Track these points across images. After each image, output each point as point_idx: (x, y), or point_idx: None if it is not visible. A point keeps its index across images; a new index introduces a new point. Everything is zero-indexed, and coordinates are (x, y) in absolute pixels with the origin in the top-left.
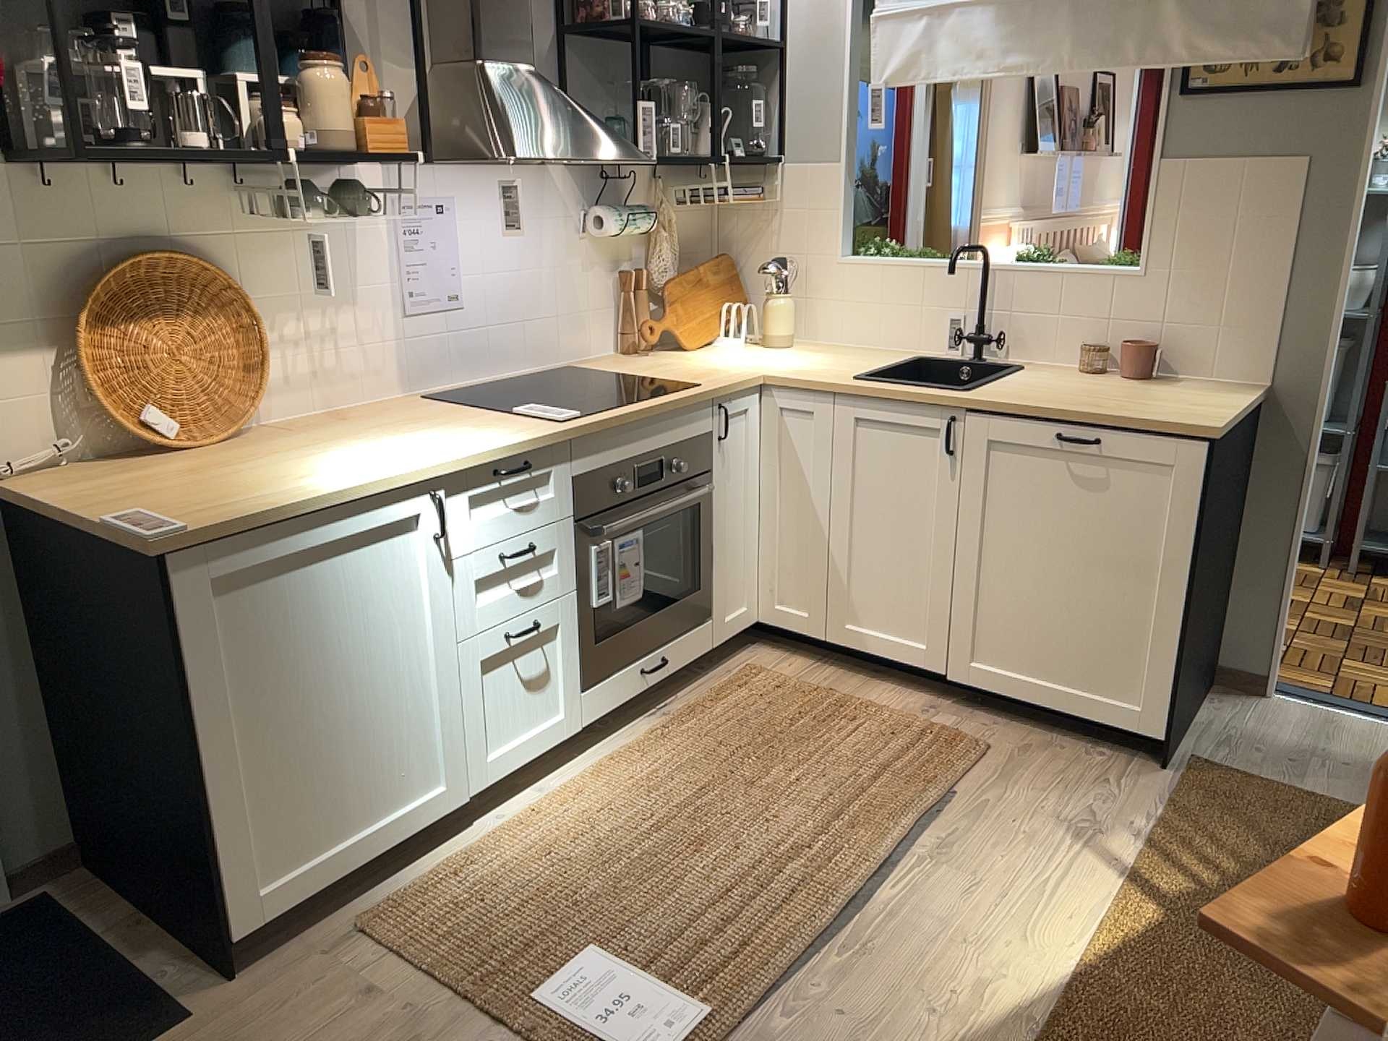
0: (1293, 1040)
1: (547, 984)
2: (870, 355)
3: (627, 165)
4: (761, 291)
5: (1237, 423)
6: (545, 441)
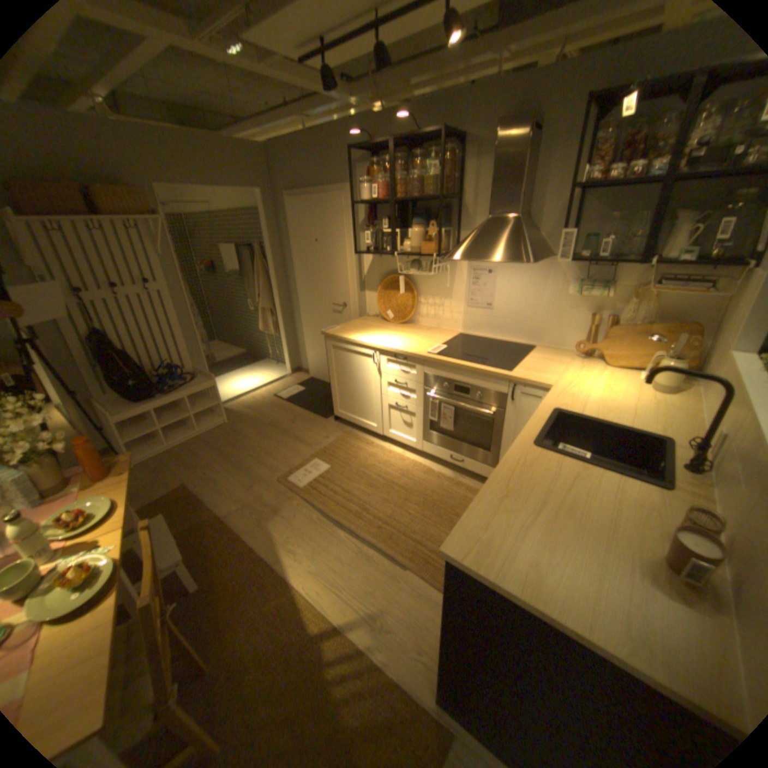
0: (233, 653)
1: (319, 460)
2: (662, 422)
3: (624, 257)
4: (714, 356)
5: (523, 610)
6: (410, 355)
